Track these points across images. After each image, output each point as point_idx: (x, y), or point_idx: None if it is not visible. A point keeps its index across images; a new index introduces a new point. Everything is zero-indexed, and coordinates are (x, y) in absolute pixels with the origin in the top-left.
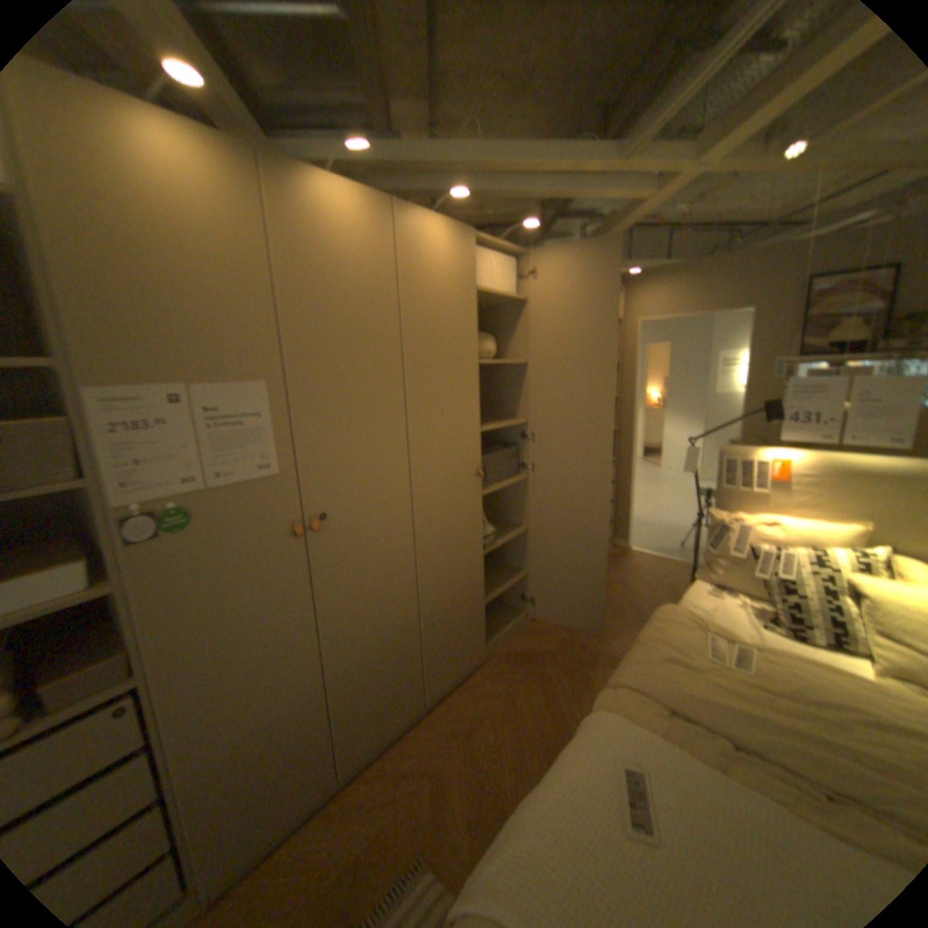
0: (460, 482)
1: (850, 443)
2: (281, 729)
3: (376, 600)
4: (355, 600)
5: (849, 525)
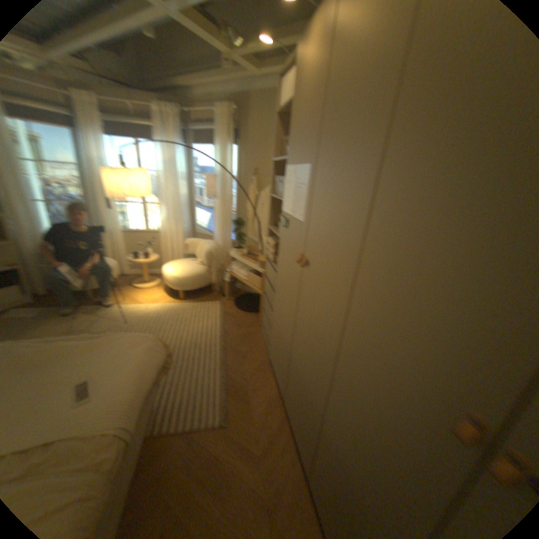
0: (410, 377)
1: None
2: (281, 342)
3: (309, 352)
4: (304, 332)
5: None
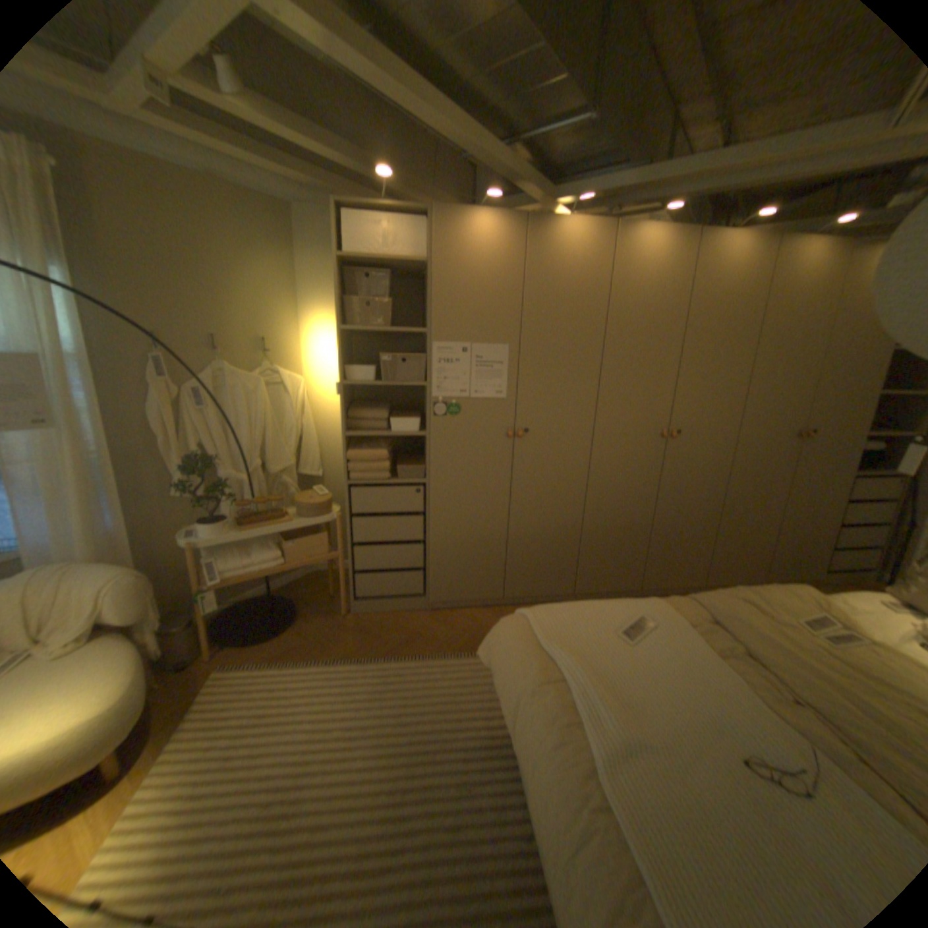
0: (640, 436)
1: None
2: (479, 544)
3: (550, 498)
4: (536, 491)
5: None
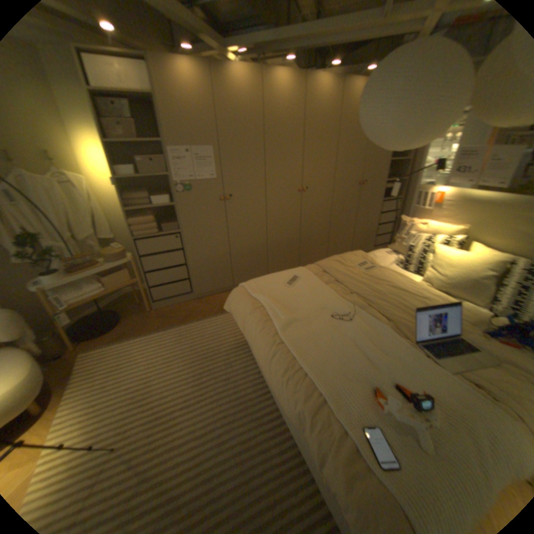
0: (288, 192)
1: (480, 184)
2: (215, 260)
3: (248, 230)
4: (240, 228)
5: (460, 226)
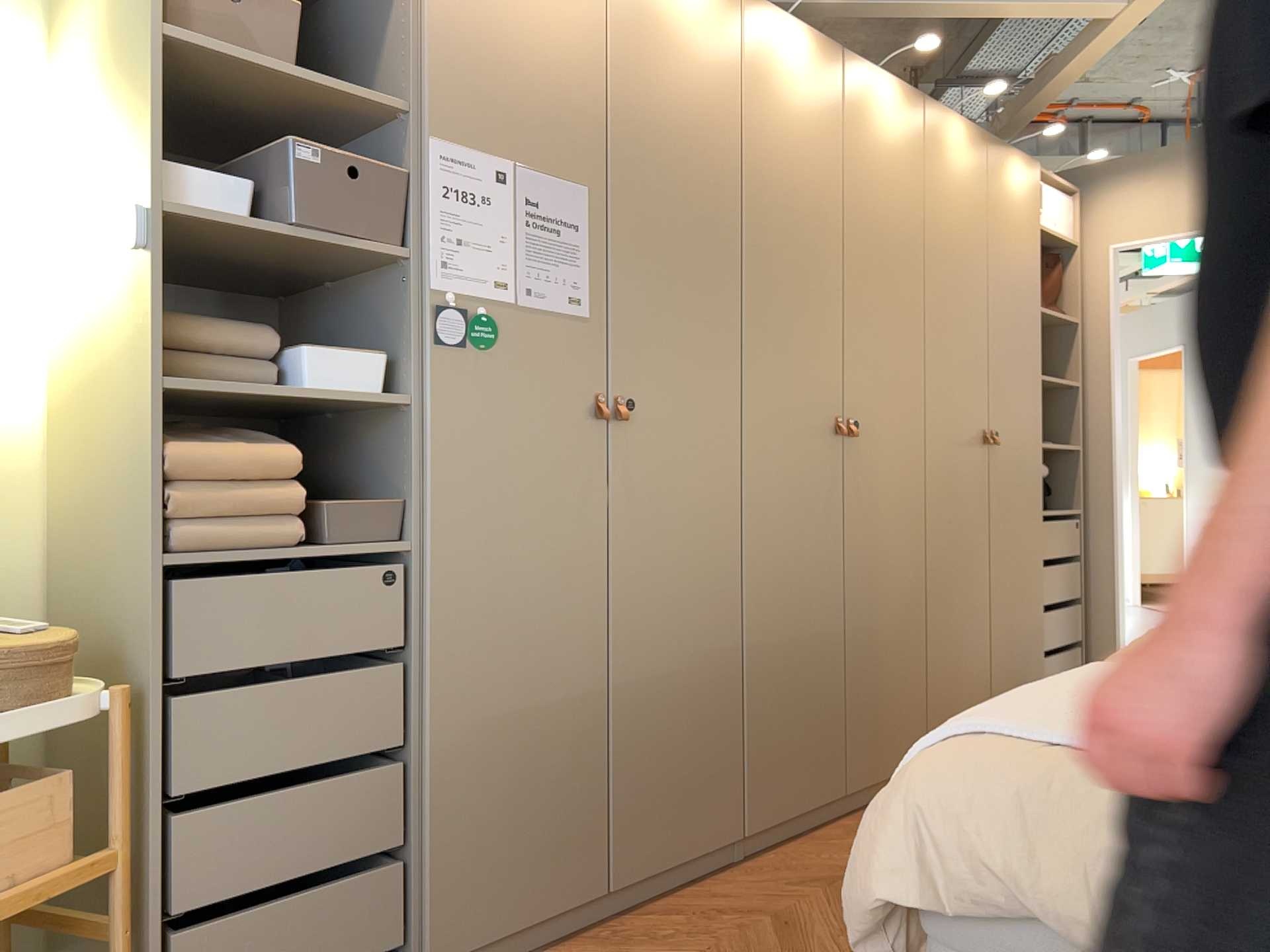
0: (814, 429)
1: None
2: (549, 732)
3: (687, 580)
4: (659, 562)
5: None
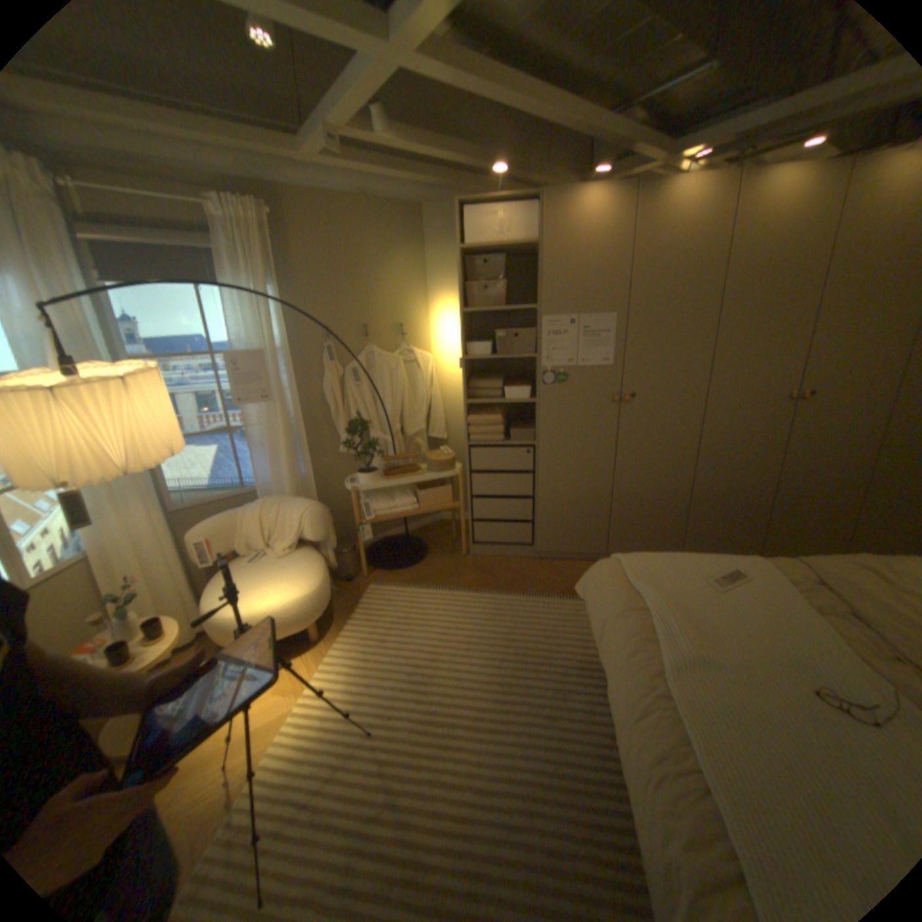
0: (763, 399)
1: None
2: (583, 502)
3: (657, 462)
4: (642, 454)
5: None
